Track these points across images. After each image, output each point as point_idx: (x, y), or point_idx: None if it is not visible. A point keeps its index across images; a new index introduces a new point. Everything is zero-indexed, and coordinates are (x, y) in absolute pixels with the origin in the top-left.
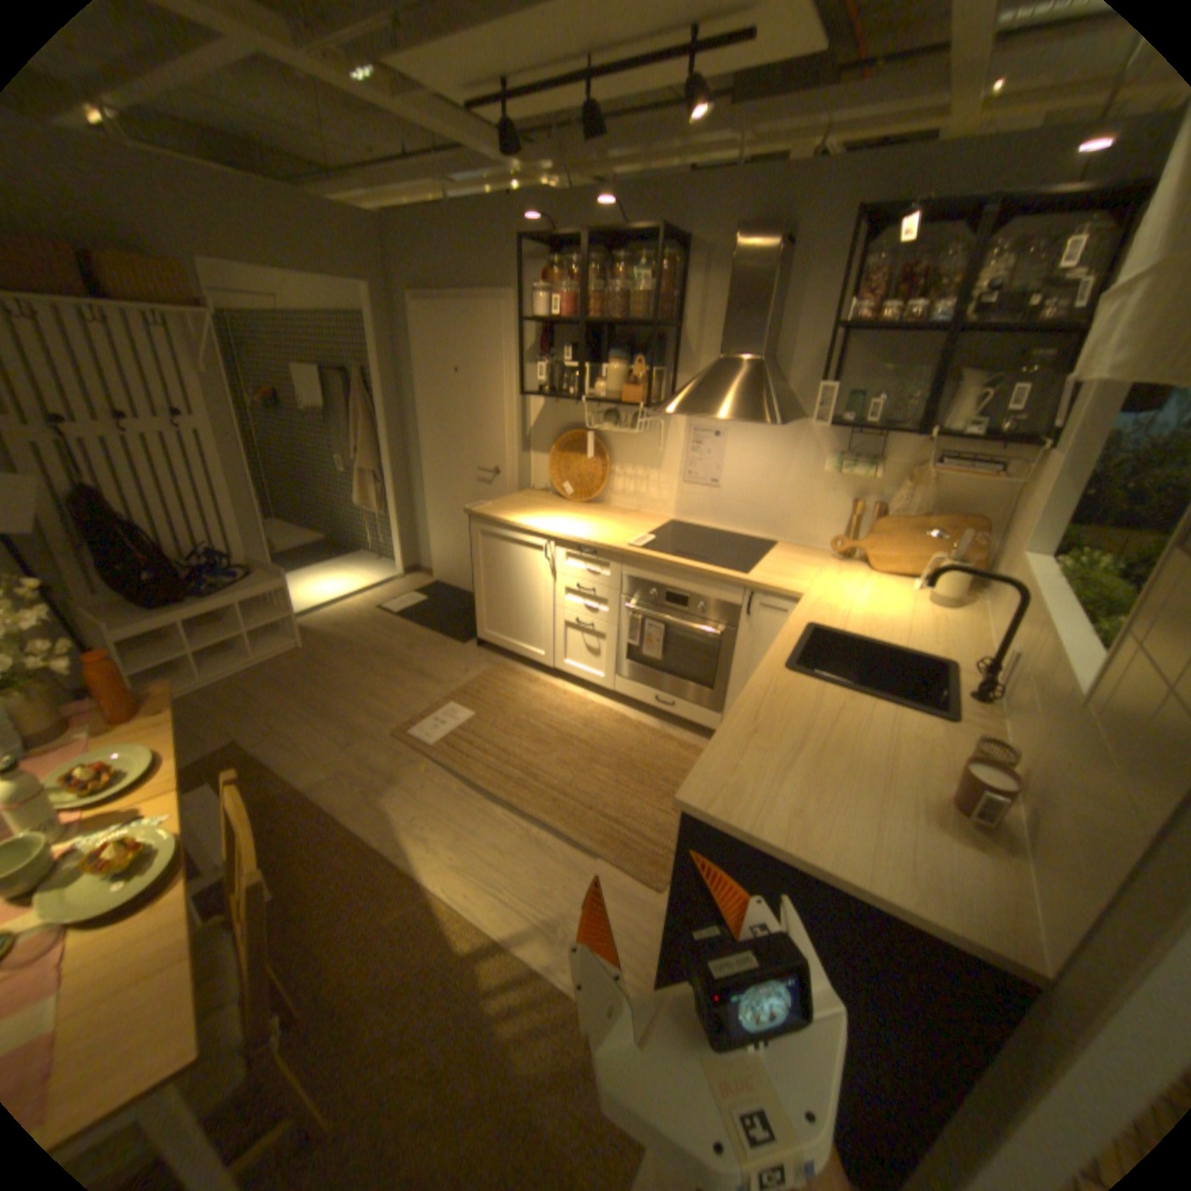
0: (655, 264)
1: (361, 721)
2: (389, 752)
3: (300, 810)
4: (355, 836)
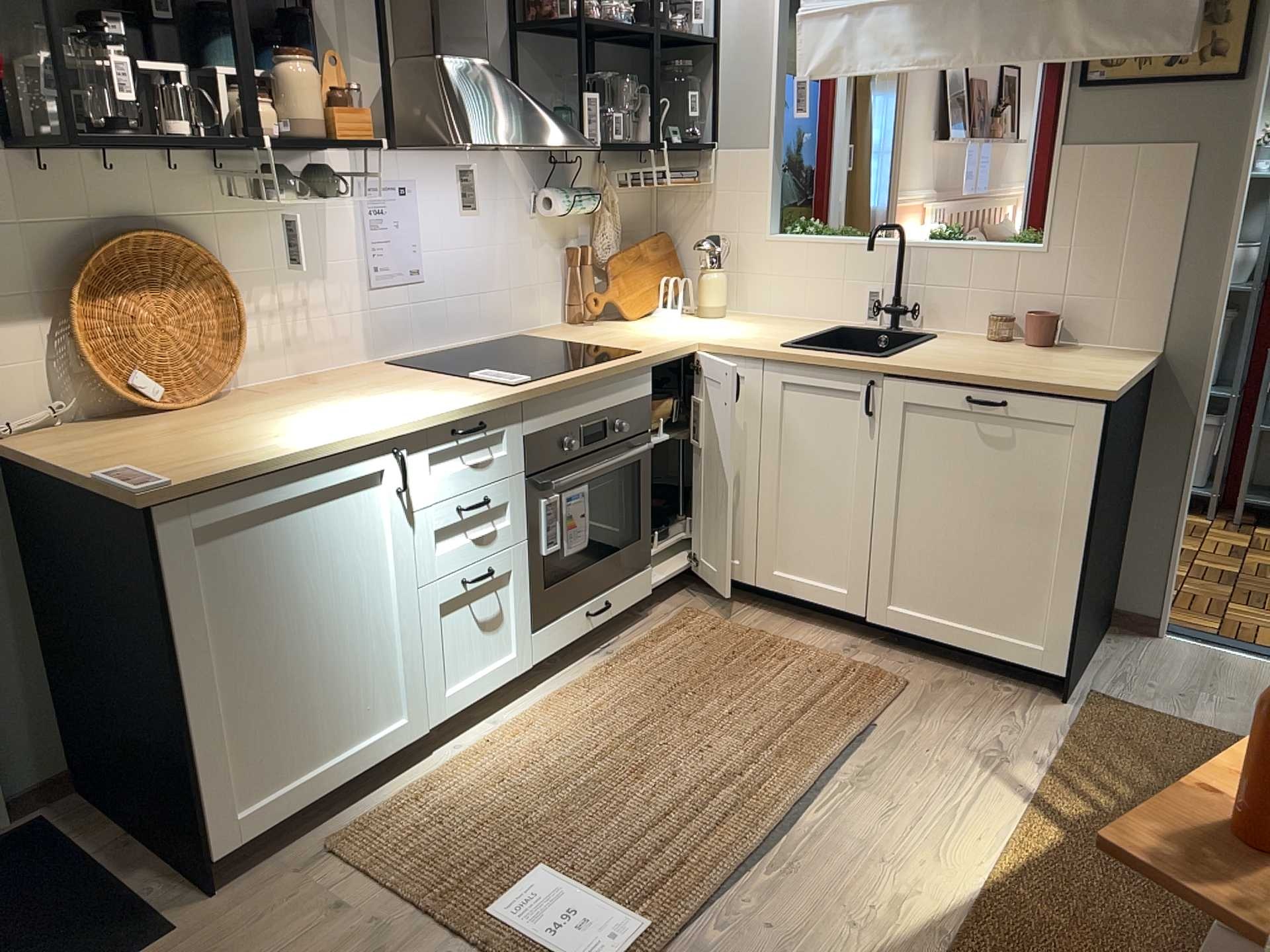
0: None
1: None
2: None
3: None
4: None
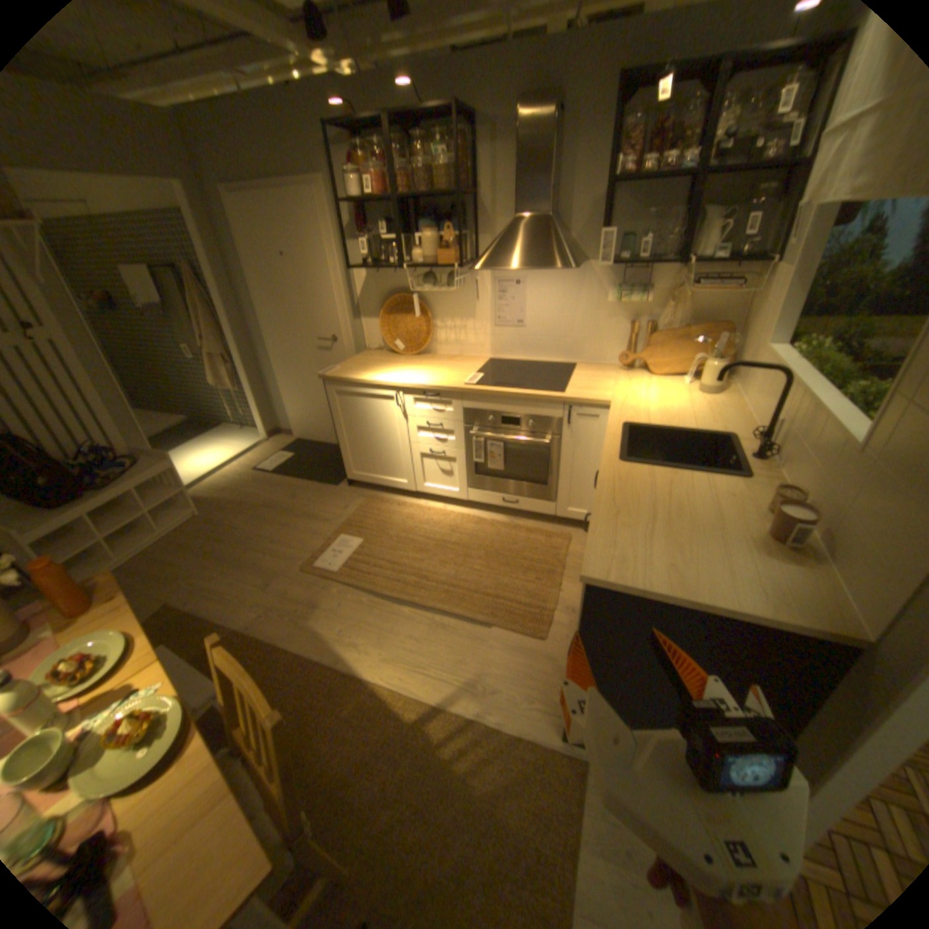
0: (446, 139)
1: (271, 565)
2: (302, 584)
3: (243, 647)
4: (296, 656)
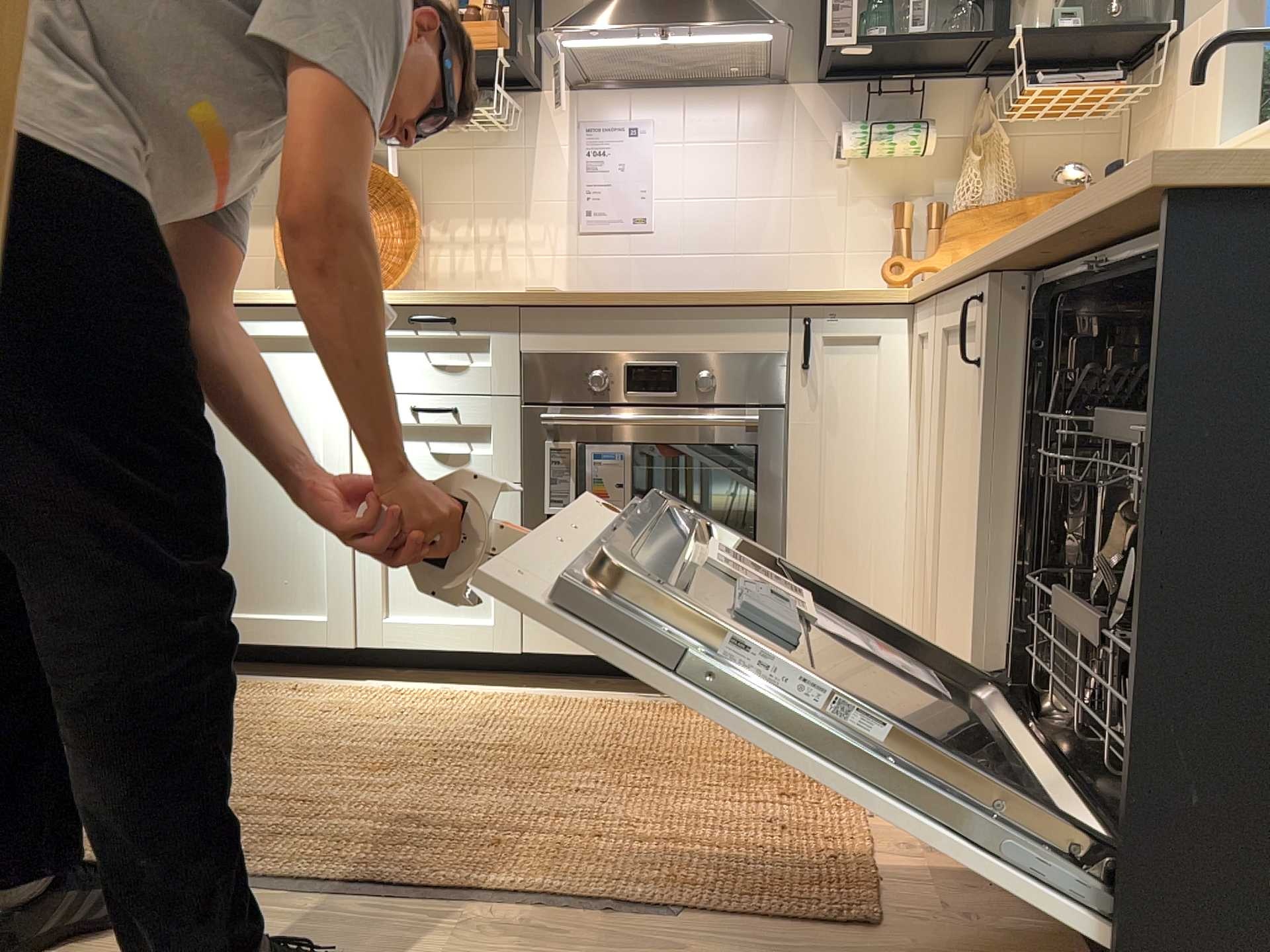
0: None
1: None
2: None
3: None
4: None
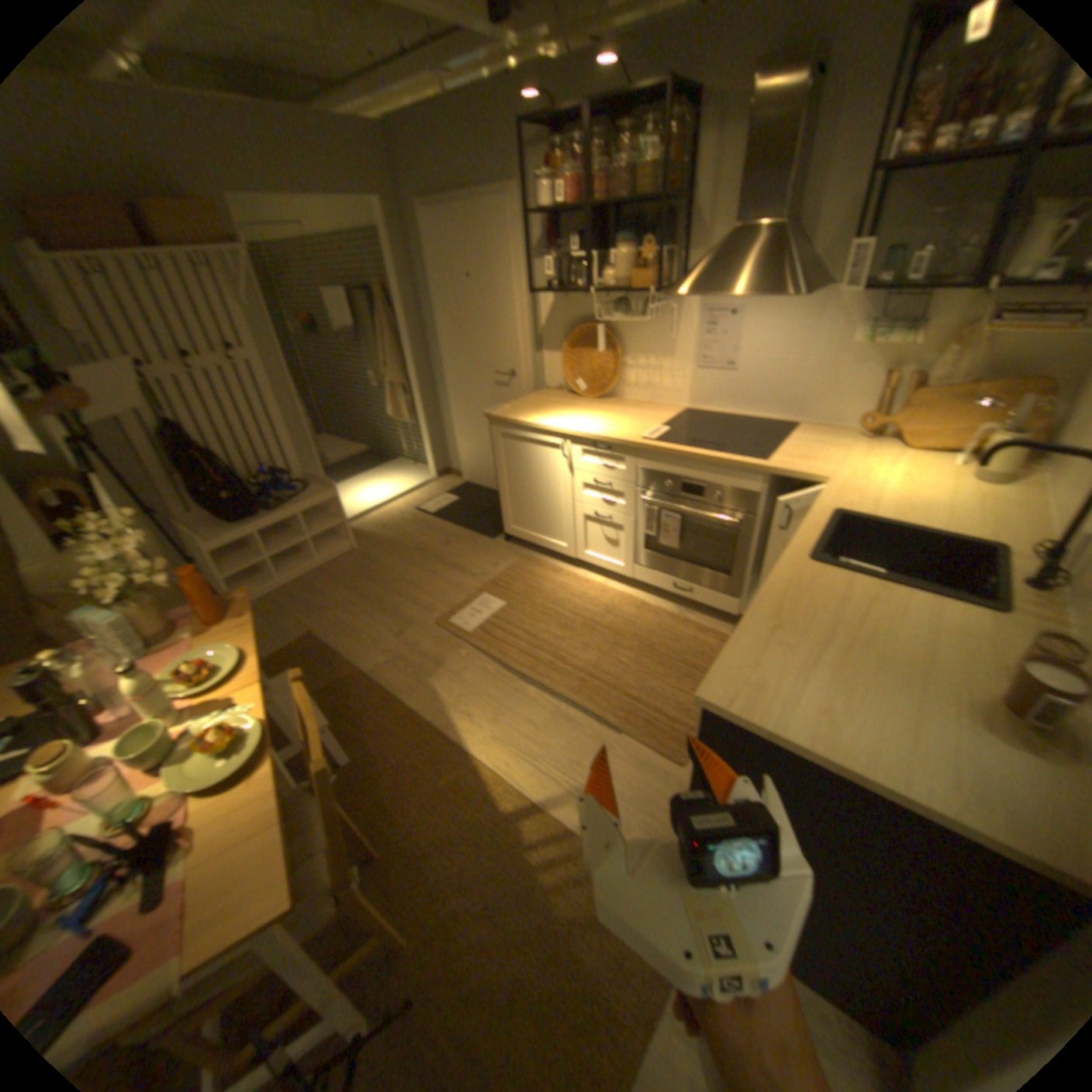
0: (661, 126)
1: (408, 612)
2: (433, 638)
3: (364, 689)
4: (409, 711)
